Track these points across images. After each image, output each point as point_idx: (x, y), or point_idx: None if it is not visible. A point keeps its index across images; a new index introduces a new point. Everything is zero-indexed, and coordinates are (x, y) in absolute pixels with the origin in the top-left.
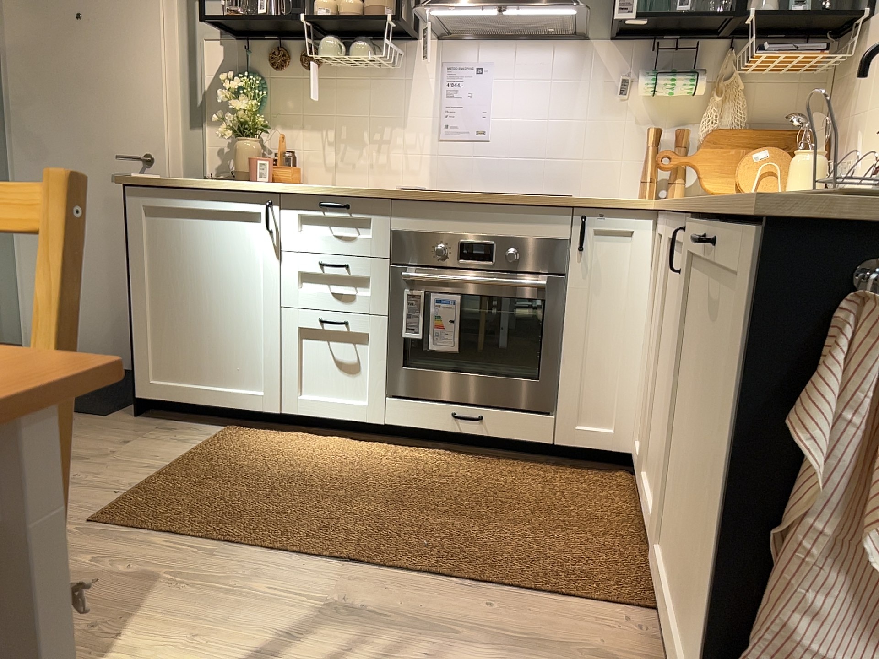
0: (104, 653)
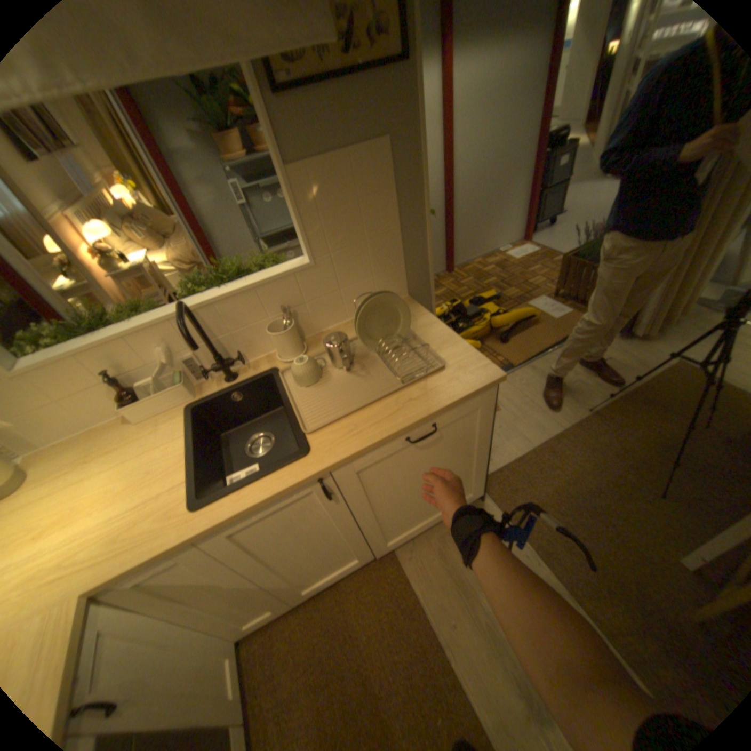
0: None
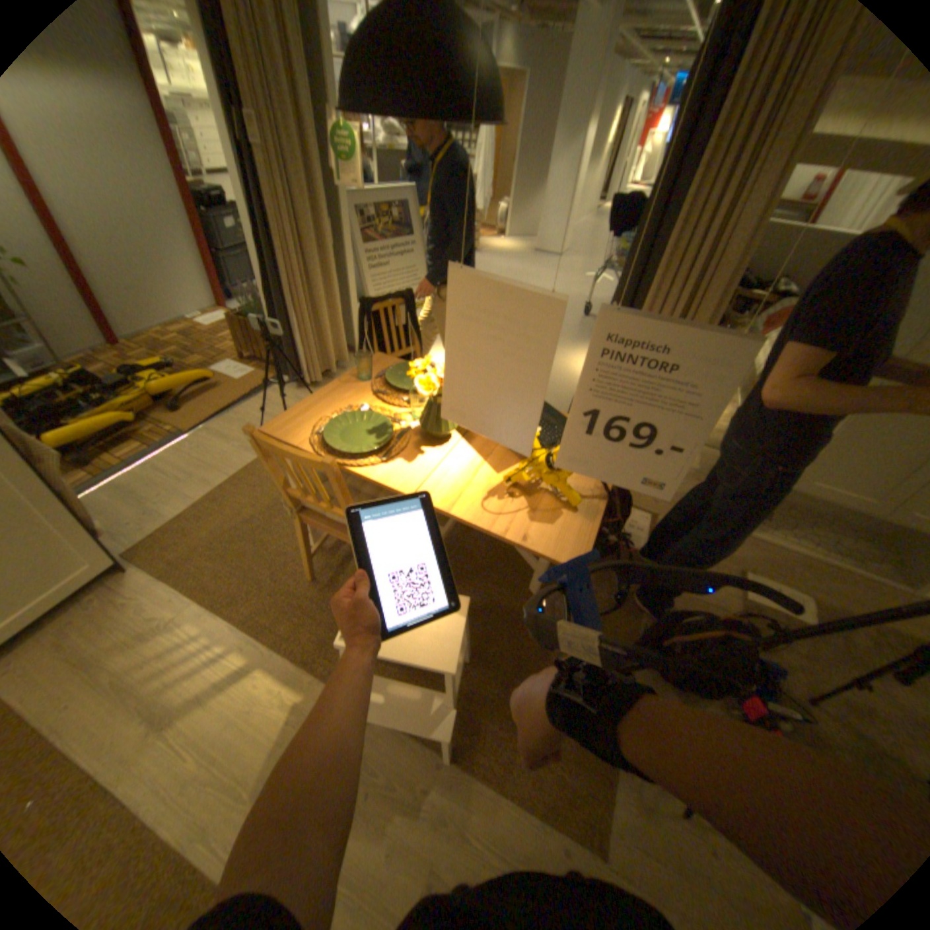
0: (293, 718)
